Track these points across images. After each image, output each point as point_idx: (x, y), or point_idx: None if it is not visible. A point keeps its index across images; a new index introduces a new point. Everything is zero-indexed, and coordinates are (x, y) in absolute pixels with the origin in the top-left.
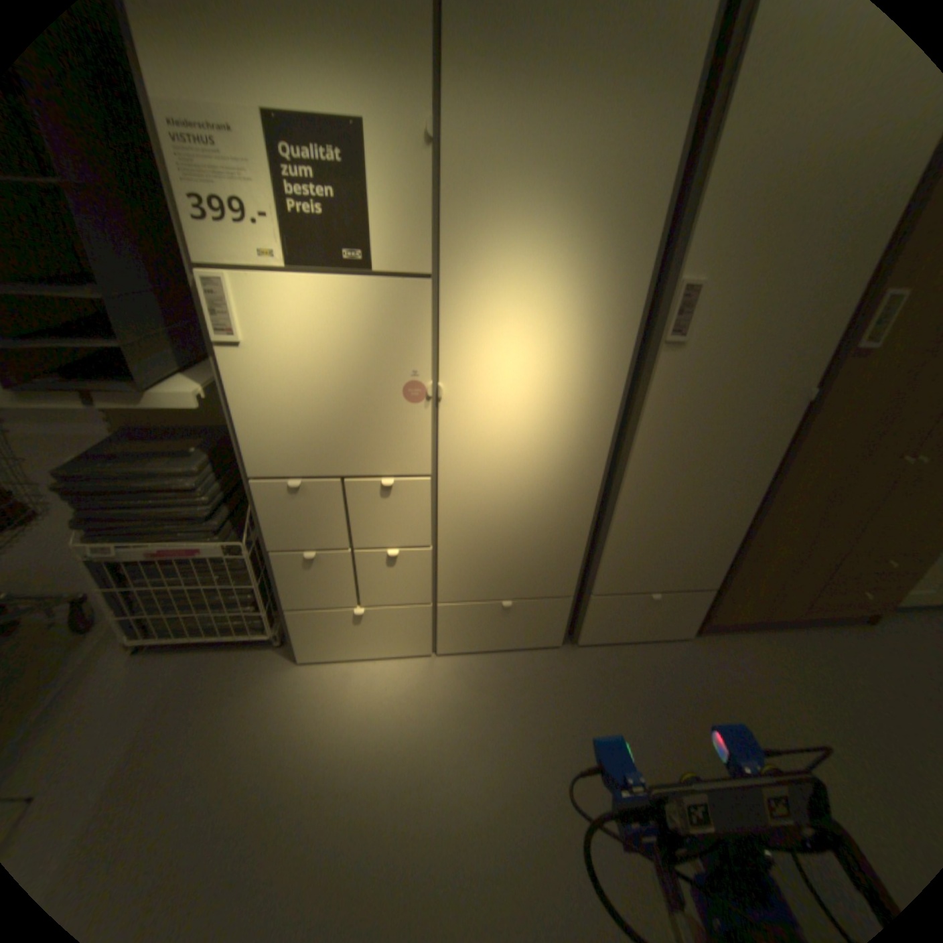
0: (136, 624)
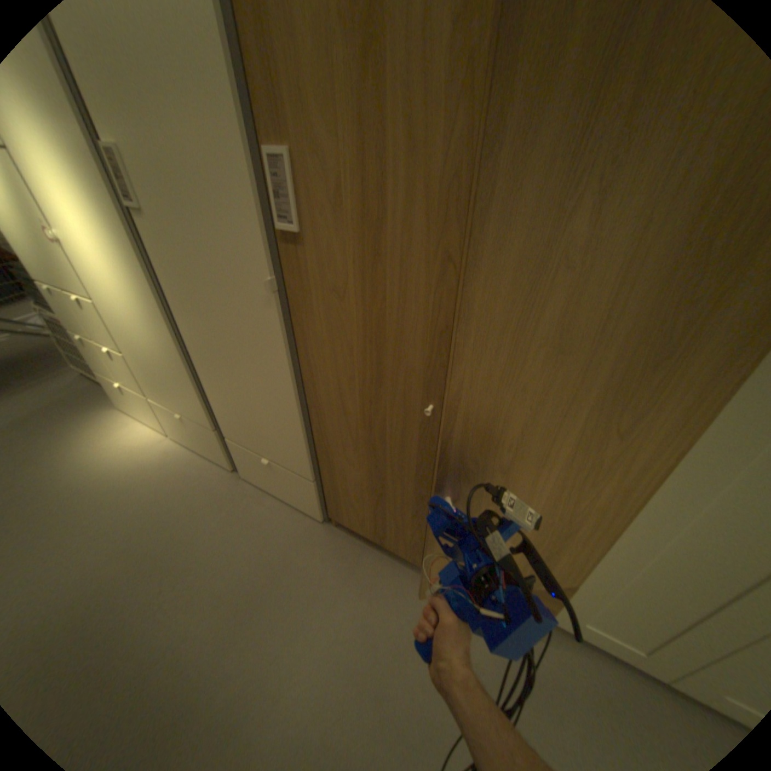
0: (72, 357)
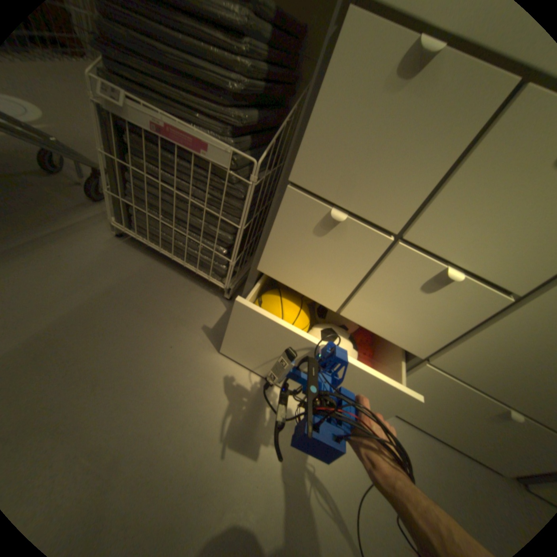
0: (125, 209)
